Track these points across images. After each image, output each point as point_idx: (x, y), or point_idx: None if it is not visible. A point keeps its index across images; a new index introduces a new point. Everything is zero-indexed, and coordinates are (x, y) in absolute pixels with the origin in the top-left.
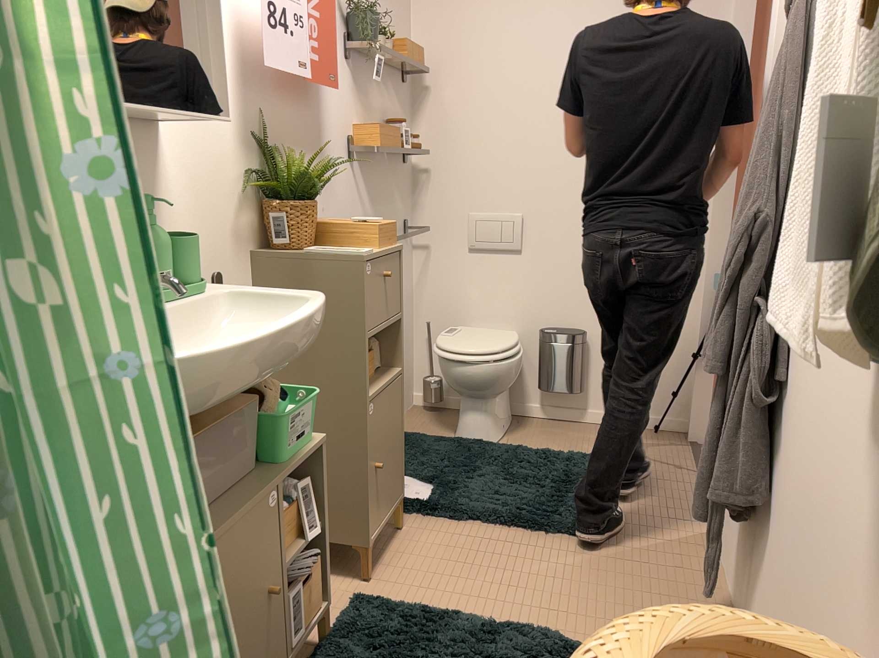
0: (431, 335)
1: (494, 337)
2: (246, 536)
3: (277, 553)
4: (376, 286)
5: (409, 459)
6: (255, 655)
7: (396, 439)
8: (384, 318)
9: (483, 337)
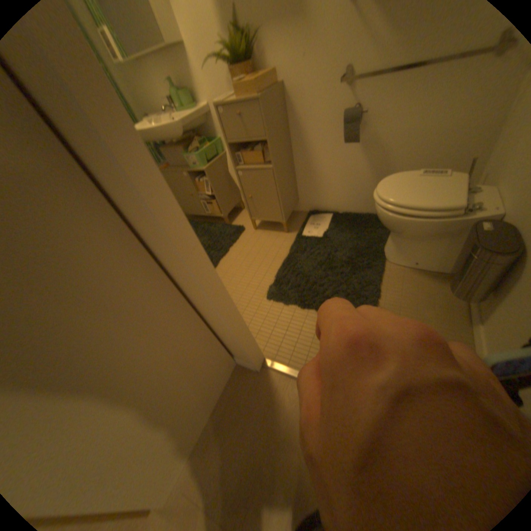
0: (472, 169)
1: (431, 193)
2: (176, 177)
3: (191, 188)
4: (231, 119)
5: (346, 224)
6: (190, 203)
7: (270, 195)
8: (243, 136)
9: (426, 187)
